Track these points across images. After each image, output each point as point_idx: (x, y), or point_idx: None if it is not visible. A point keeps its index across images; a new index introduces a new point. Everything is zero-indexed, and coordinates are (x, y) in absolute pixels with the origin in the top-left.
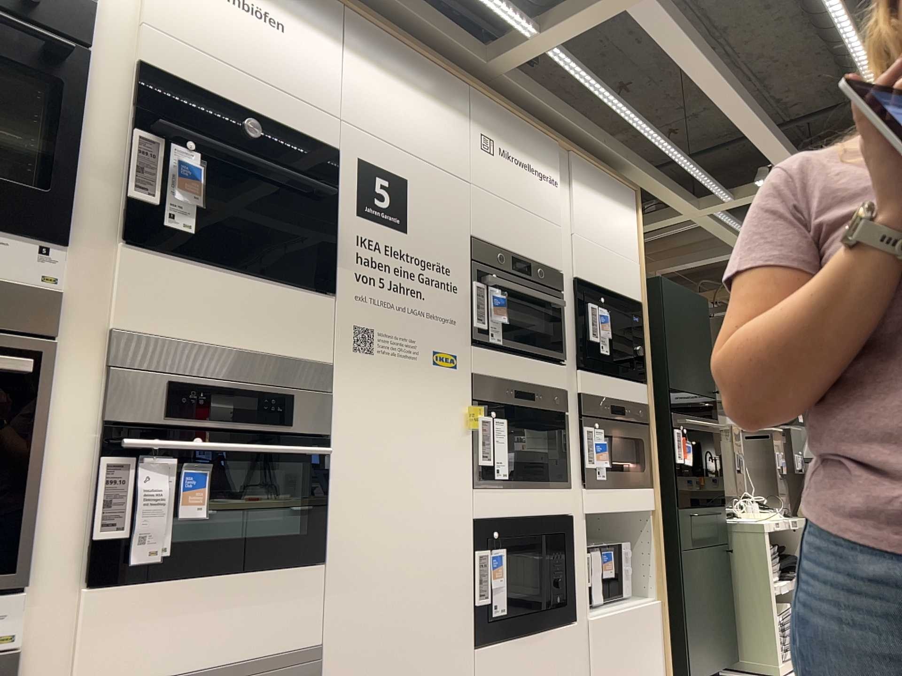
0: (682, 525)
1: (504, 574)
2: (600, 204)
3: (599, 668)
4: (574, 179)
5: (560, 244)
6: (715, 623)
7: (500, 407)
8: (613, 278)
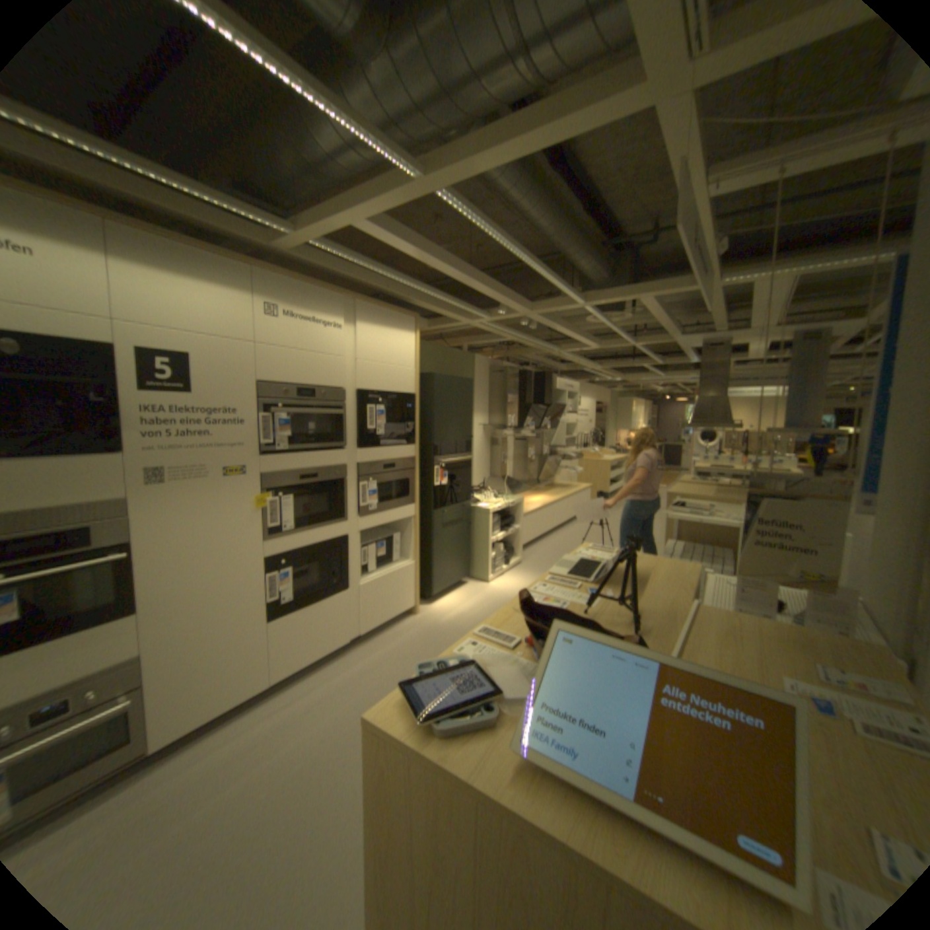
0: (436, 519)
1: (290, 581)
2: (382, 334)
3: (364, 607)
4: (358, 320)
5: (342, 371)
6: (455, 562)
7: (287, 487)
8: (391, 384)
